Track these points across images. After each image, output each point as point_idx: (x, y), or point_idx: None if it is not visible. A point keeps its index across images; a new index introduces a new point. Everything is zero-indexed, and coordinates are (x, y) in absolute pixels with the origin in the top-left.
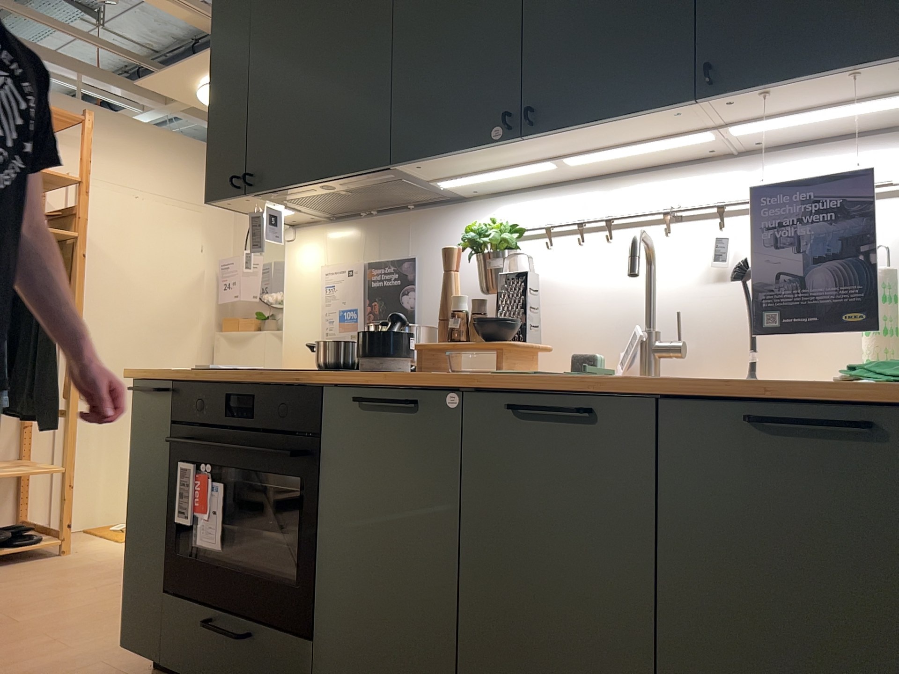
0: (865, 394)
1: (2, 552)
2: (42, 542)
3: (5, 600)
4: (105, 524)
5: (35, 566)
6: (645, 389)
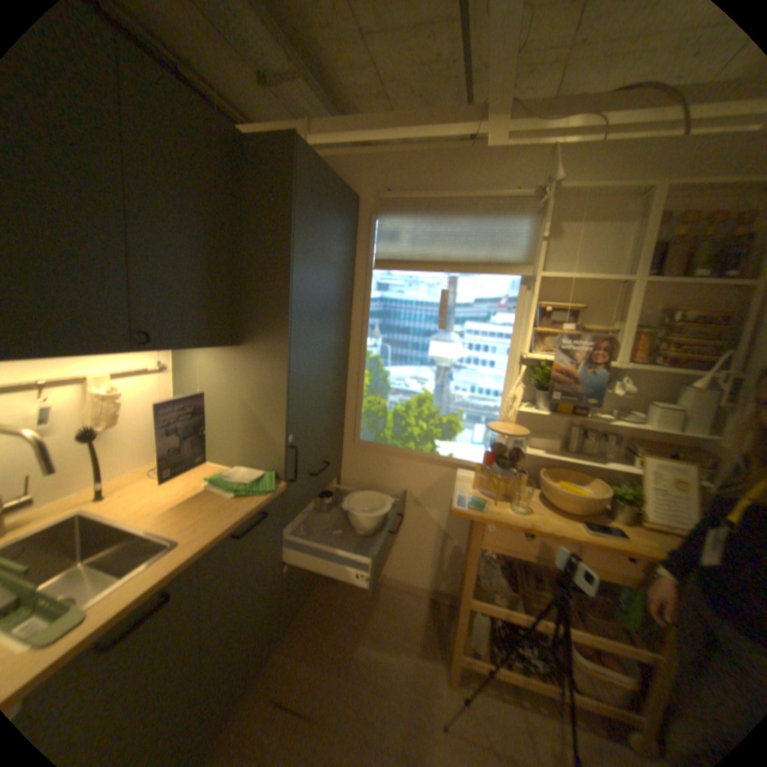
0: (257, 503)
1: None
2: None
3: None
4: None
5: None
6: (196, 557)
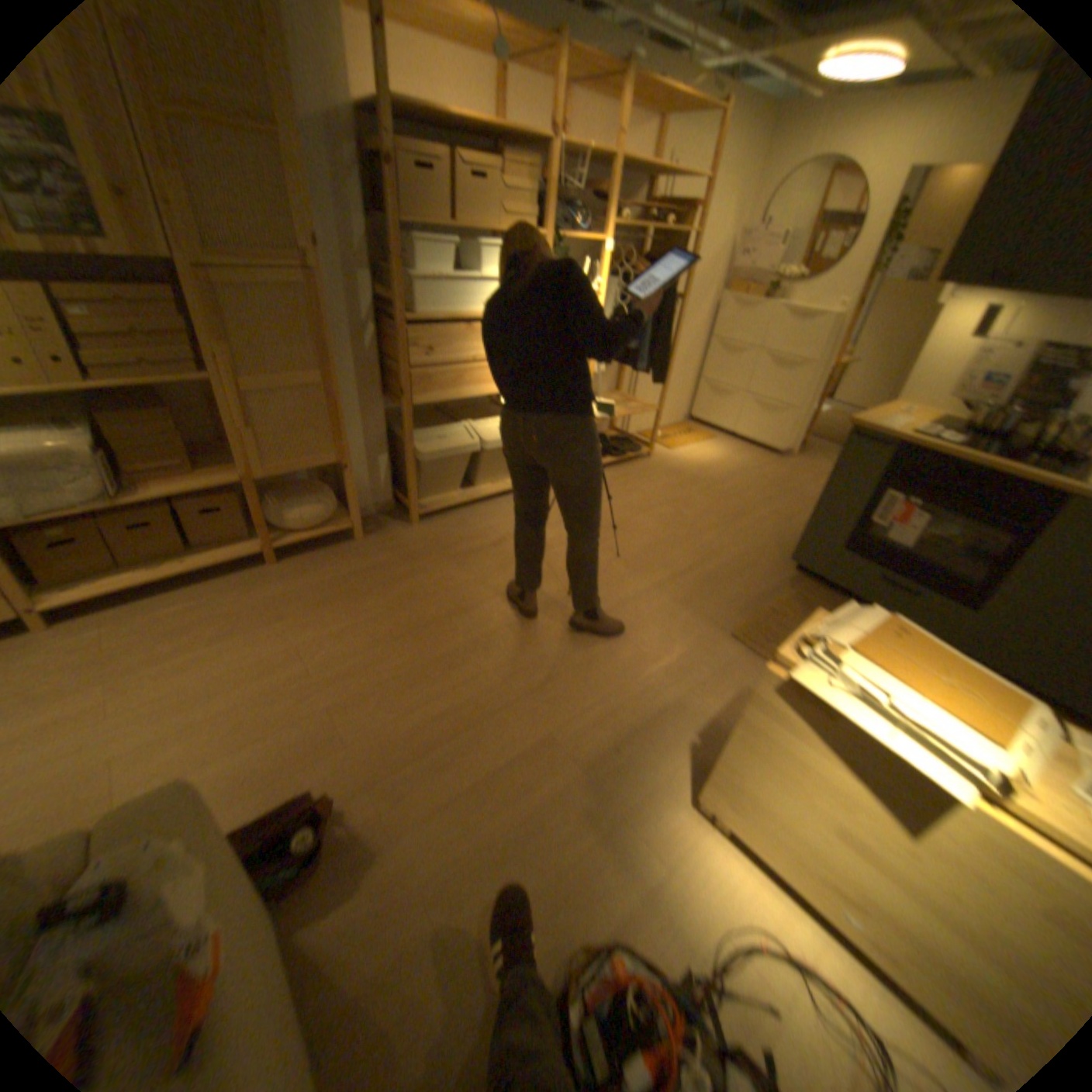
0: None
1: (628, 456)
2: (641, 450)
3: (659, 494)
4: (644, 429)
5: (644, 466)
6: None
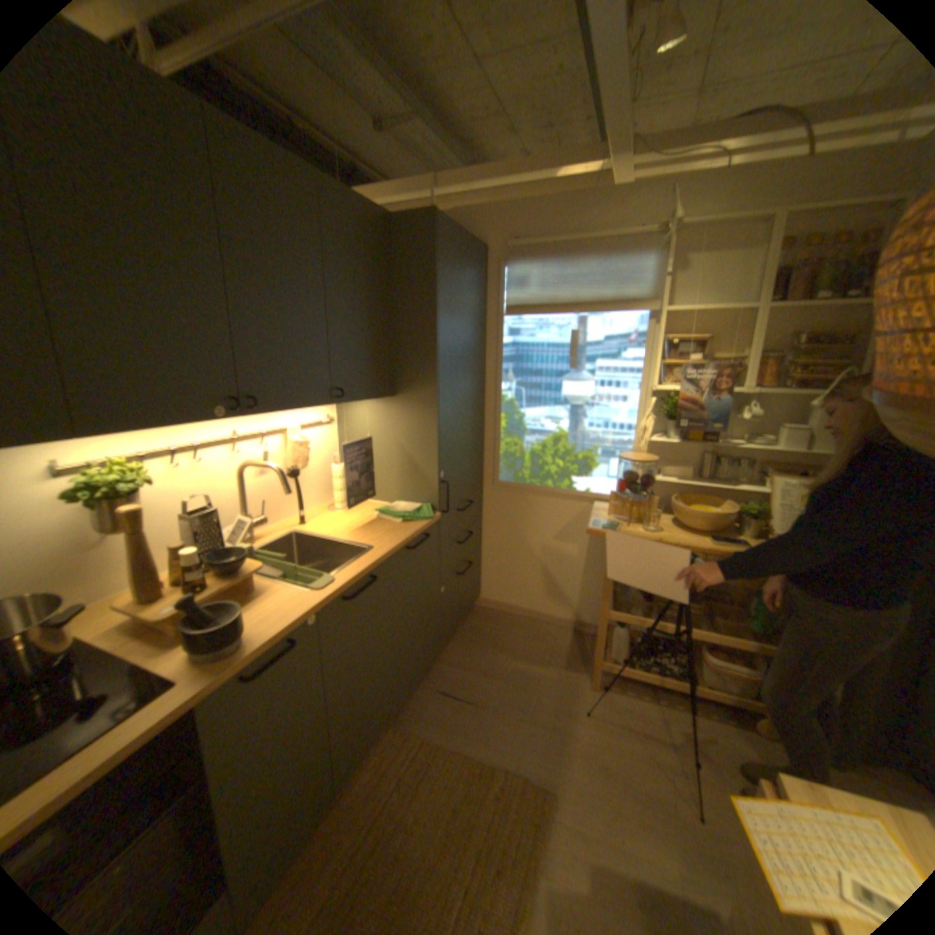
0: (420, 527)
1: None
2: None
3: None
4: None
5: None
6: (387, 556)
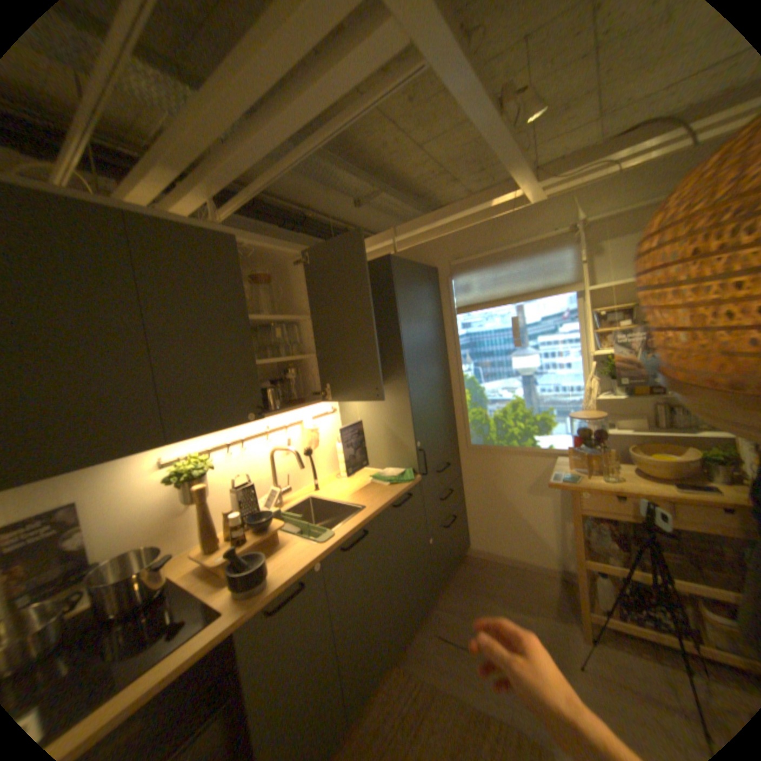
0: (404, 488)
1: None
2: None
3: None
4: None
5: None
6: (376, 514)
